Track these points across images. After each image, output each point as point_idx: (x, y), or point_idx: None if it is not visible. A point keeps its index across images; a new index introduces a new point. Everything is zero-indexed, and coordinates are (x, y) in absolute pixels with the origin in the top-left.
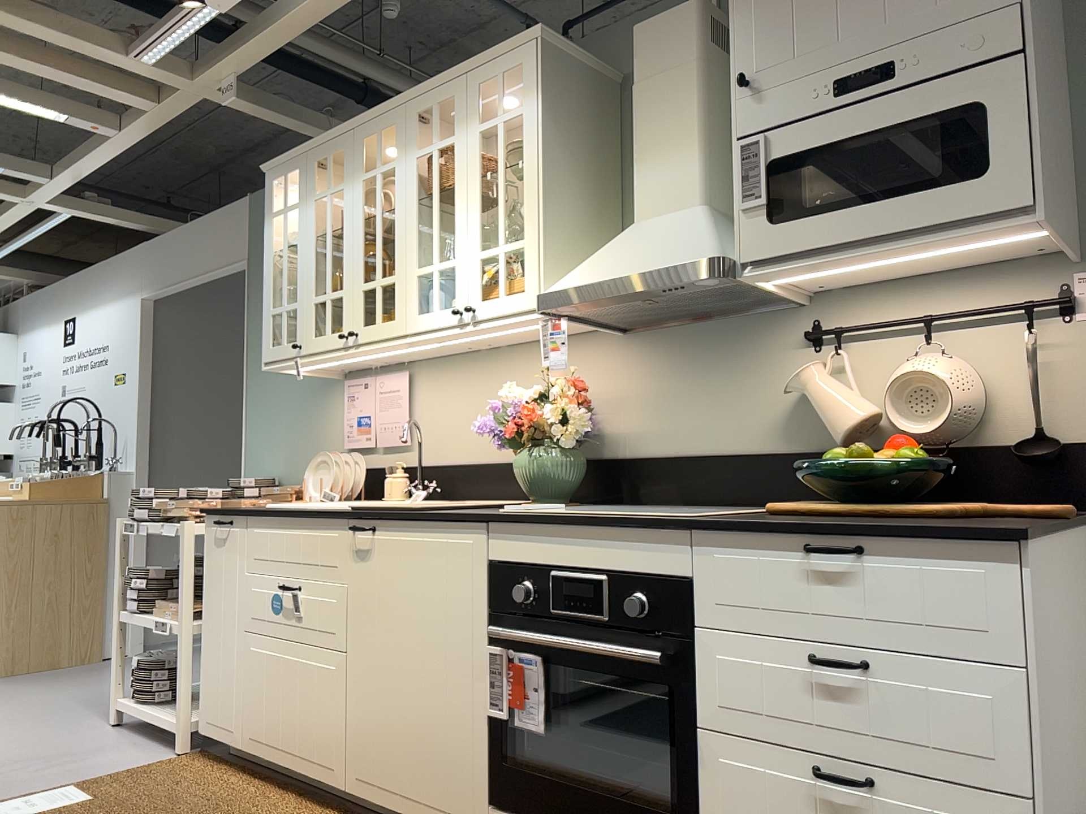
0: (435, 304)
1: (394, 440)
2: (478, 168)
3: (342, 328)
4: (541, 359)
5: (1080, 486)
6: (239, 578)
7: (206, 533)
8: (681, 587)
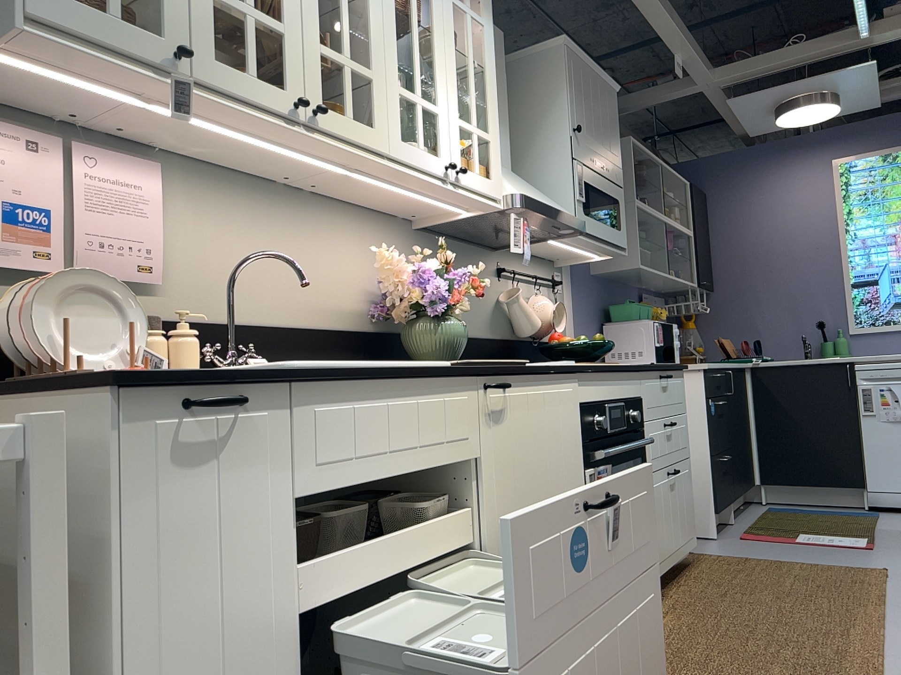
0: (422, 143)
1: (129, 272)
2: (454, 36)
3: (283, 86)
4: (350, 225)
5: None
6: (272, 518)
7: (109, 441)
8: (639, 402)
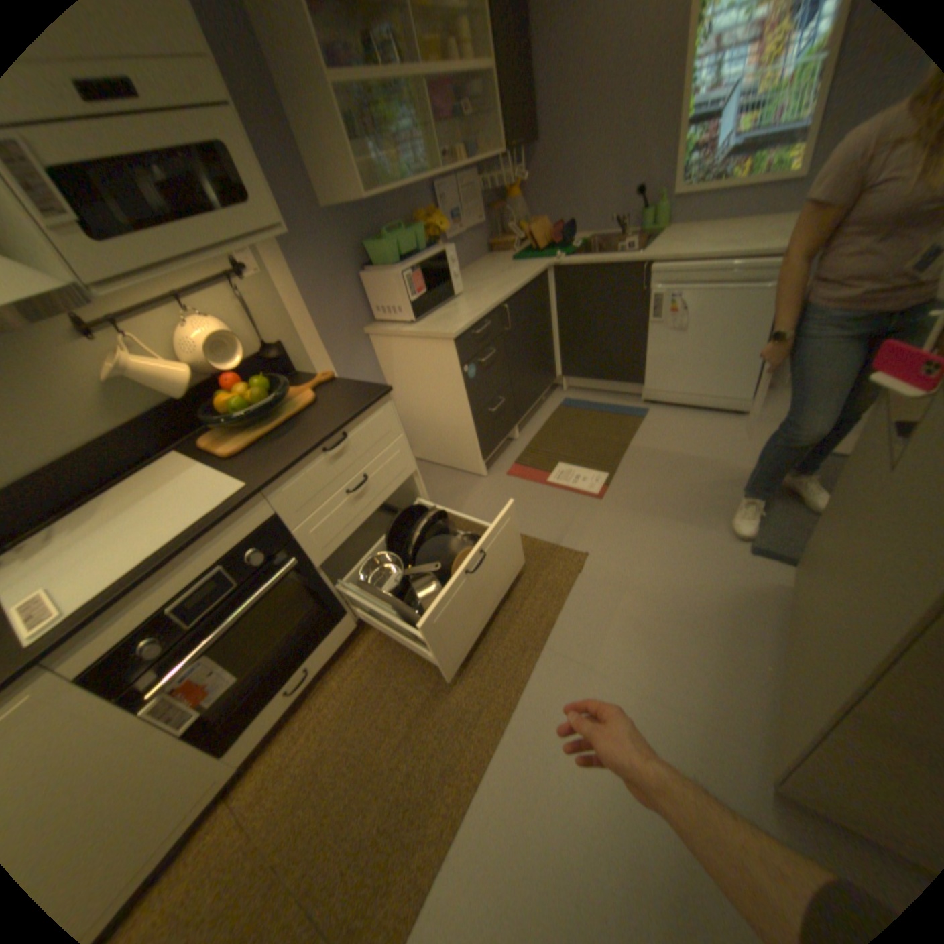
0: None
1: None
2: None
3: None
4: None
5: (289, 362)
6: None
7: None
8: (271, 523)
